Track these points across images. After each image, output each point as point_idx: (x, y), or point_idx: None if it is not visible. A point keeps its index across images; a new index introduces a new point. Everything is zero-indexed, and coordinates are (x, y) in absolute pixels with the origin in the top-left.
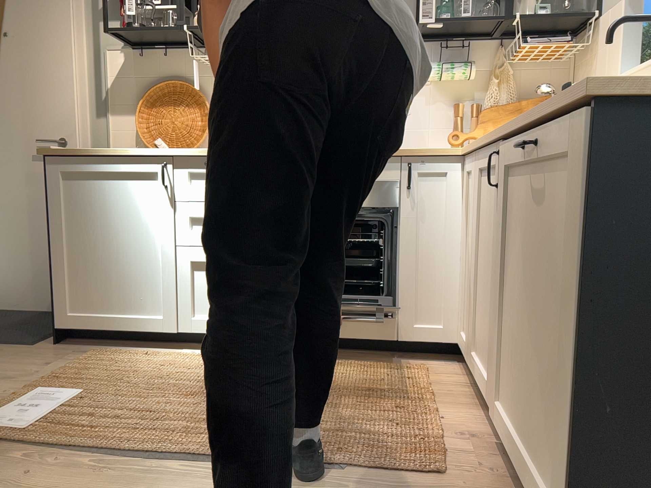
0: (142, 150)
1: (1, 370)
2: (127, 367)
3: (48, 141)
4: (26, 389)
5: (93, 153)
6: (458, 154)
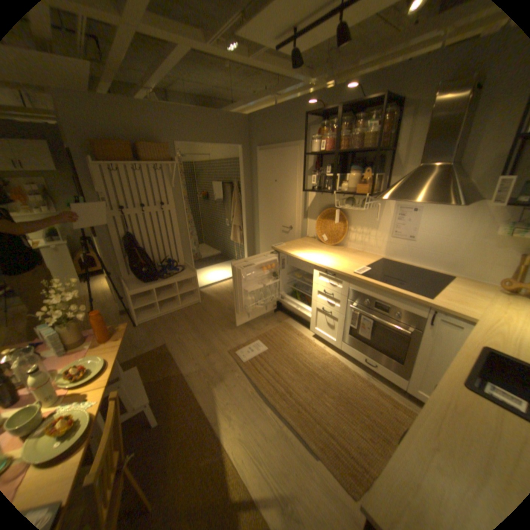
0: (305, 256)
1: (255, 321)
2: (287, 340)
3: (286, 227)
4: (255, 336)
5: (287, 253)
6: (474, 322)
